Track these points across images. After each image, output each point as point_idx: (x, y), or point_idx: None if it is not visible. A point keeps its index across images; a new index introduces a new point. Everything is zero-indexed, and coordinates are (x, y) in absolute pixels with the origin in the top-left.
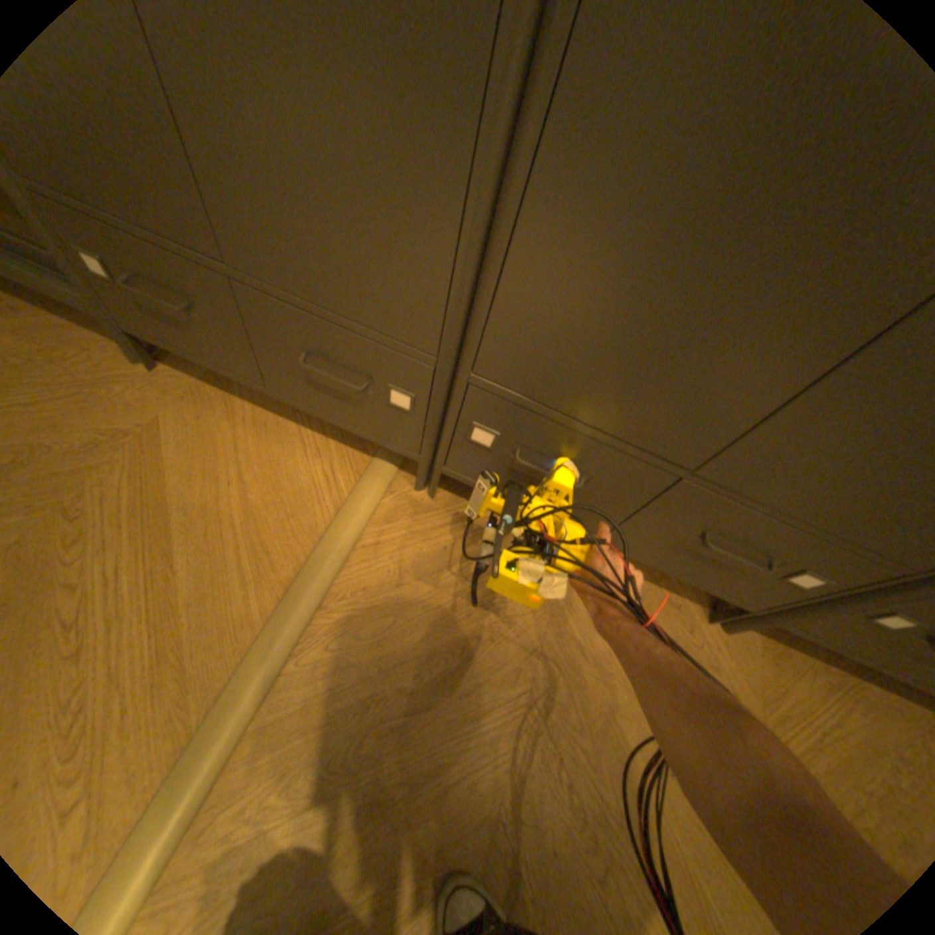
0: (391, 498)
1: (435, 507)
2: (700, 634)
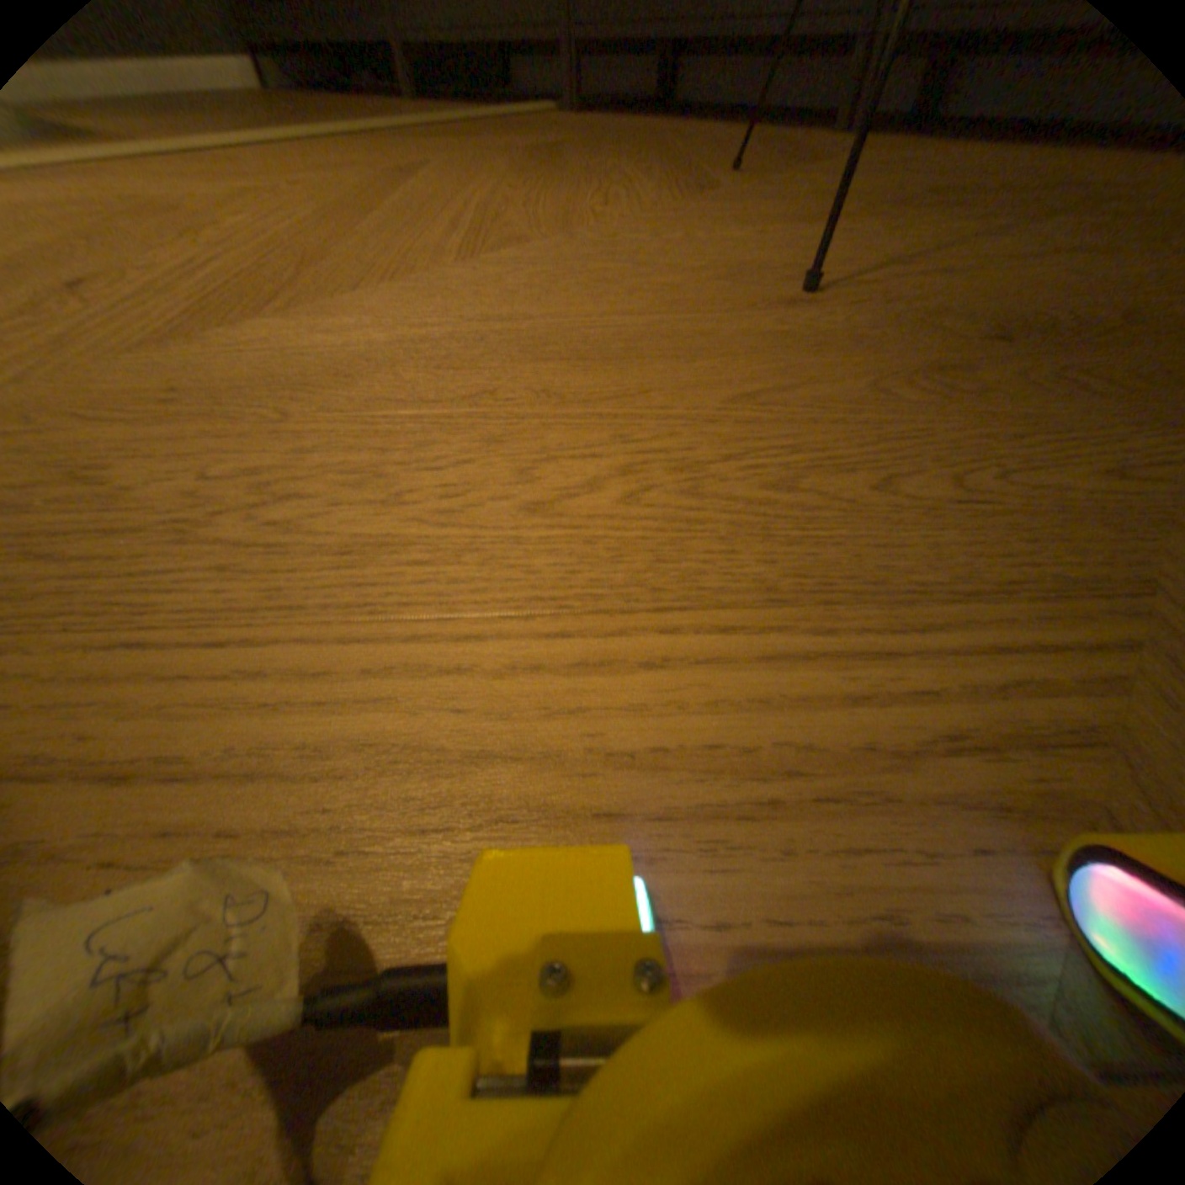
0: (544, 113)
1: (578, 114)
2: (820, 136)
